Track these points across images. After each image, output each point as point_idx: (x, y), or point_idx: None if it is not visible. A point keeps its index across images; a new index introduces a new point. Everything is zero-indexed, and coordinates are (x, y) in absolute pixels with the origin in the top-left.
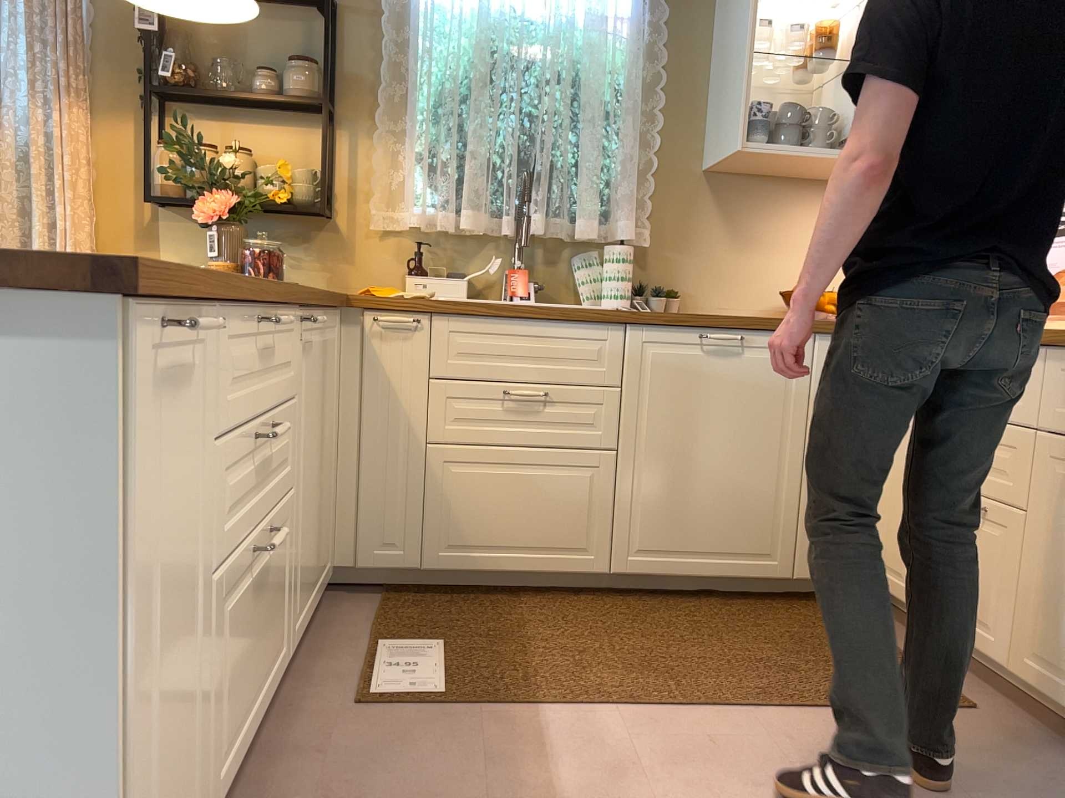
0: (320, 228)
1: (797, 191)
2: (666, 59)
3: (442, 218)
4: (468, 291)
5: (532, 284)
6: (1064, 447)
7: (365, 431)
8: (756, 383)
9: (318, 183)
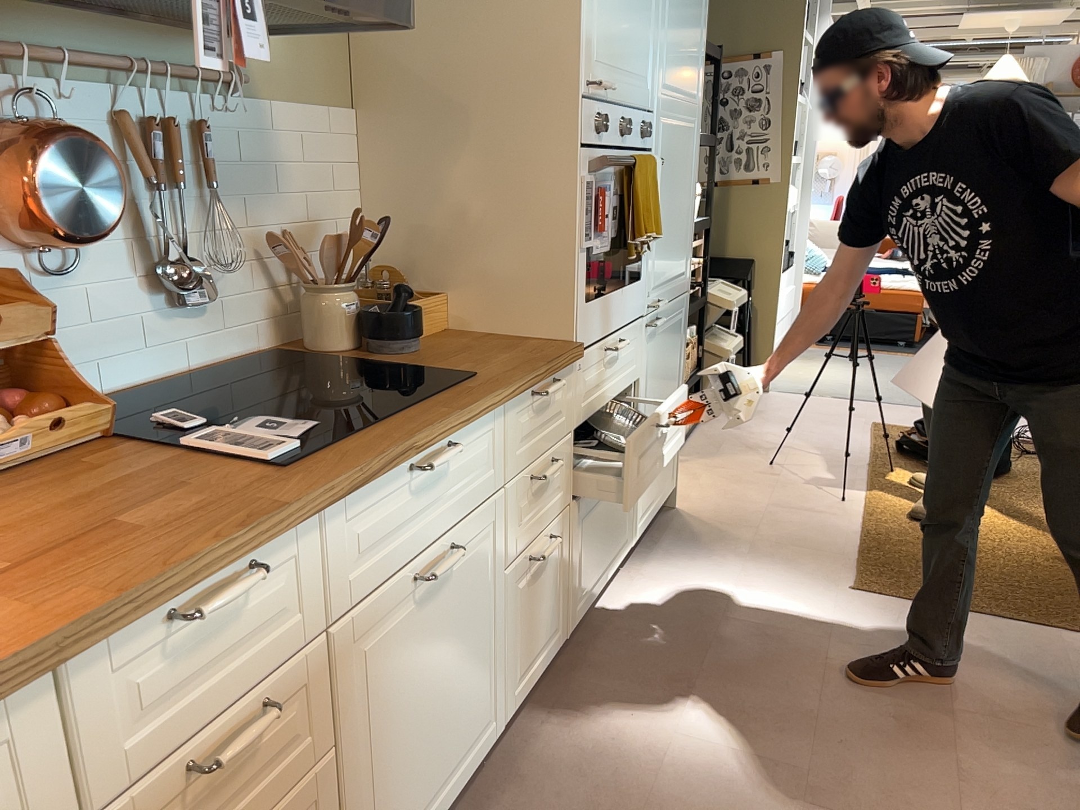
0: None
1: None
2: None
3: None
4: None
5: None
6: (359, 616)
7: None
8: None
9: None
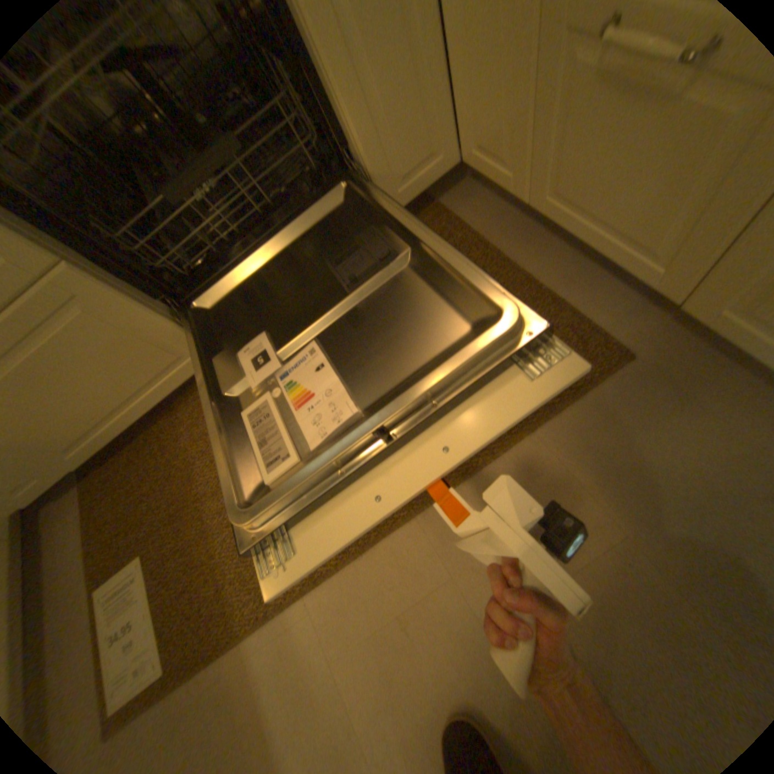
0: None
1: None
2: None
3: None
4: None
5: None
6: None
7: None
8: None
9: None
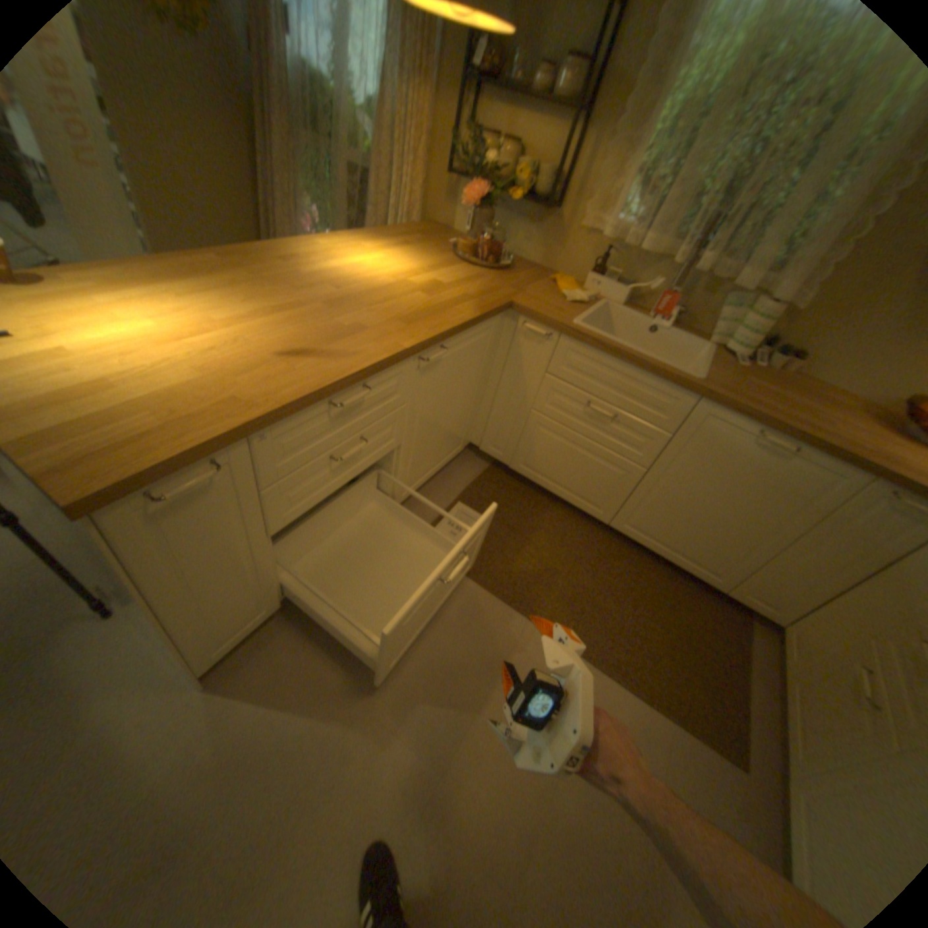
0: (550, 213)
1: None
2: None
3: (632, 234)
4: (629, 296)
5: (677, 310)
6: None
7: (501, 386)
8: (786, 484)
9: (560, 175)
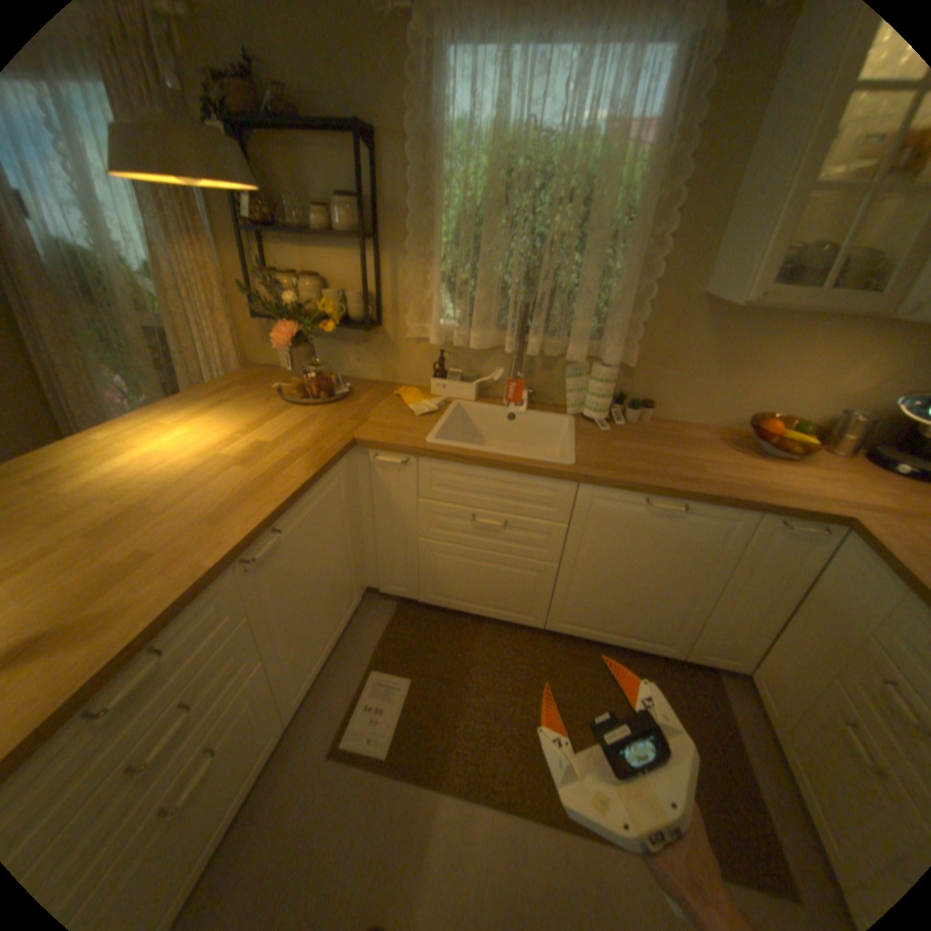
0: (373, 332)
1: (803, 316)
2: (692, 167)
3: (456, 337)
4: (477, 391)
5: (525, 394)
6: None
7: (377, 523)
8: (690, 541)
9: (369, 297)
